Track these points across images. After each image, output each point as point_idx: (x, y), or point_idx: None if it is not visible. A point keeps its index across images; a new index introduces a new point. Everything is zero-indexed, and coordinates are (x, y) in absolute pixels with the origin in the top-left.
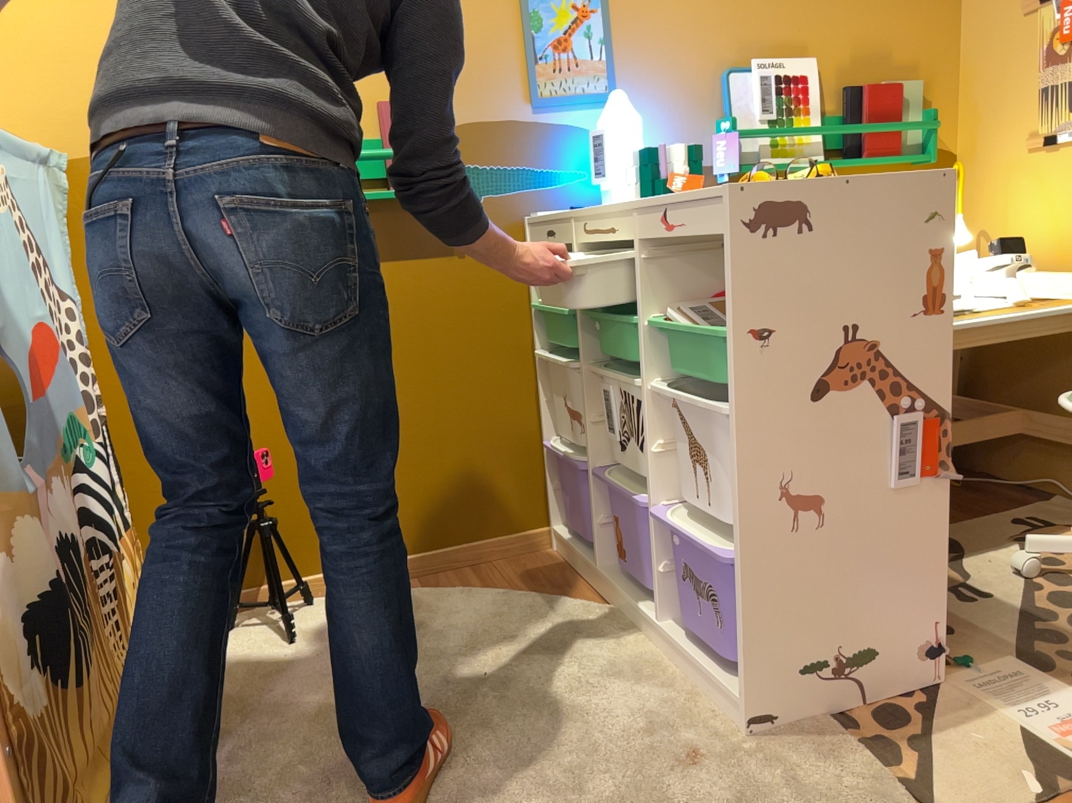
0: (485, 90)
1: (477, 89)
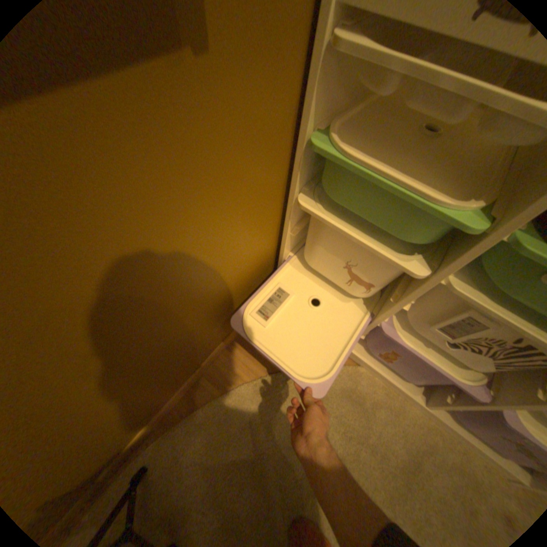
0: None
1: None
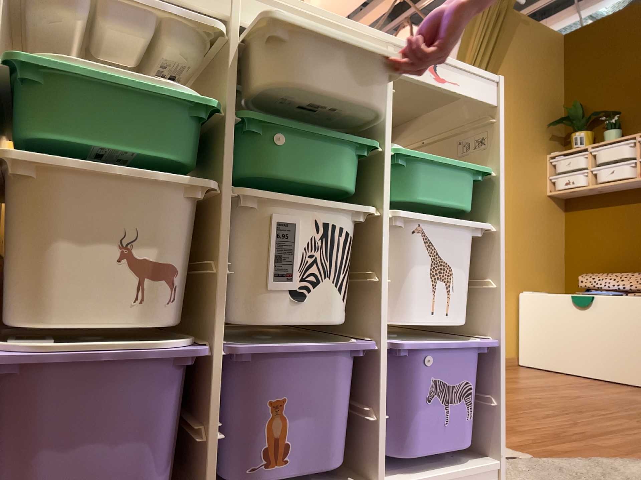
0: None
1: None
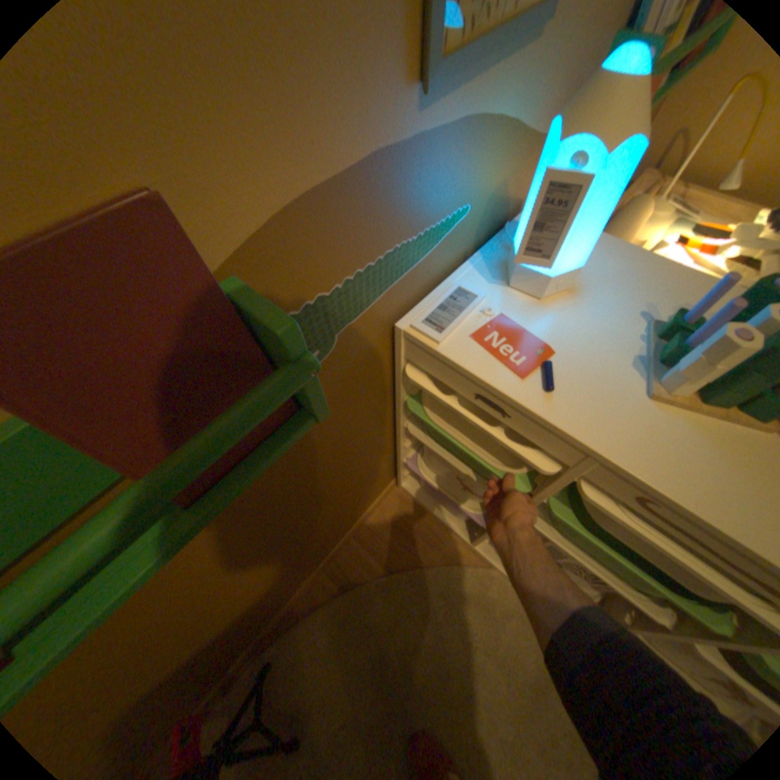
0: (320, 60)
1: (293, 68)
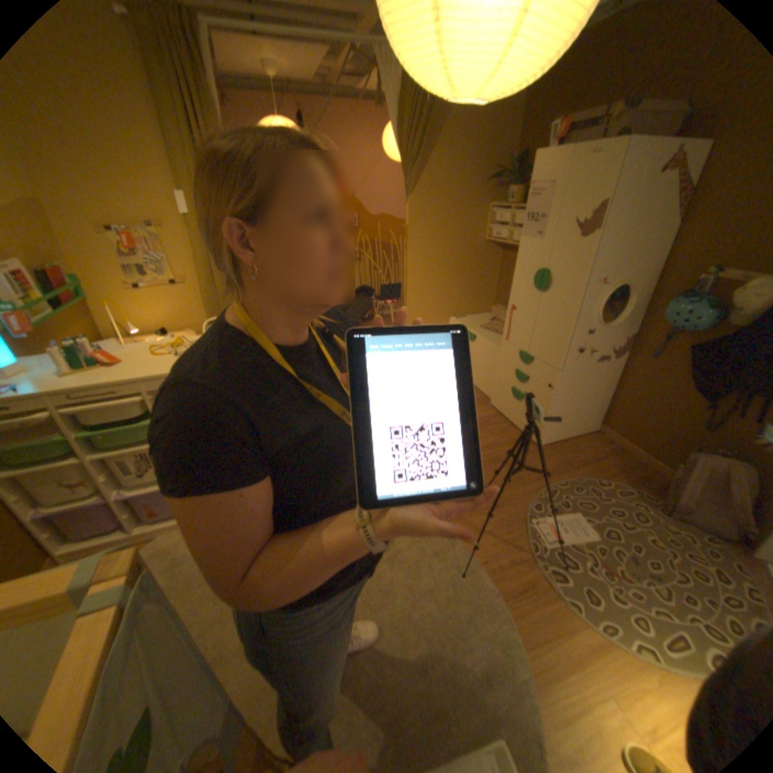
0: None
1: None
